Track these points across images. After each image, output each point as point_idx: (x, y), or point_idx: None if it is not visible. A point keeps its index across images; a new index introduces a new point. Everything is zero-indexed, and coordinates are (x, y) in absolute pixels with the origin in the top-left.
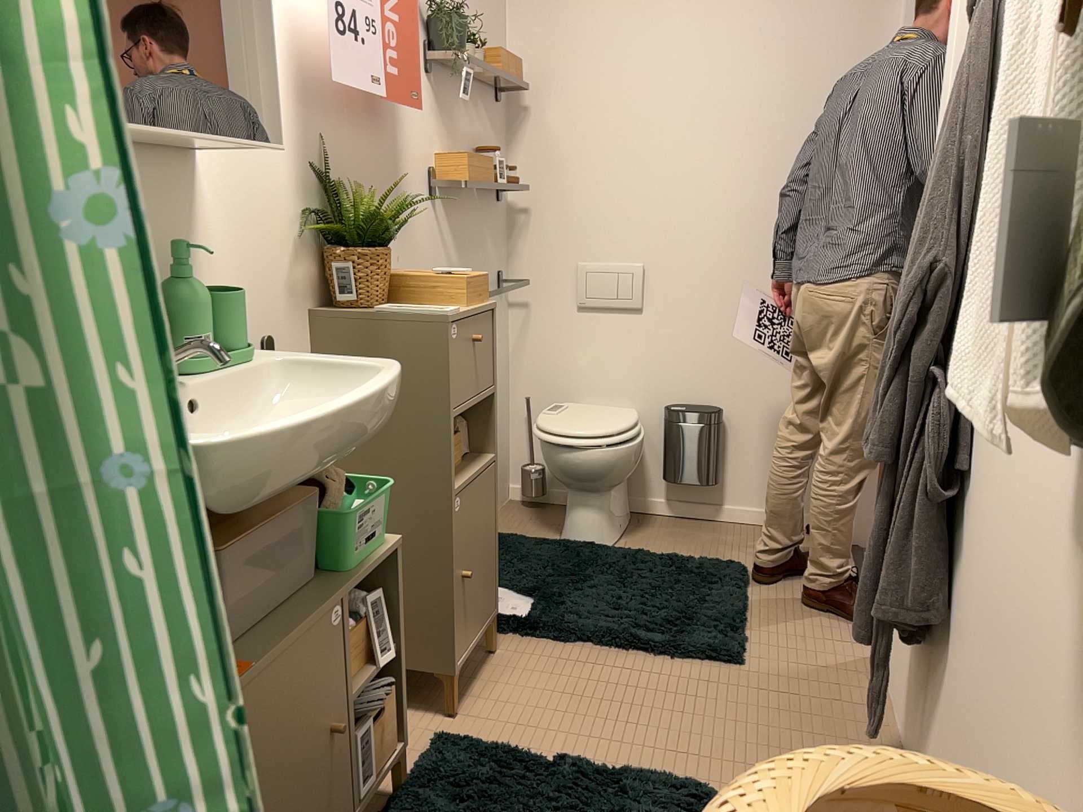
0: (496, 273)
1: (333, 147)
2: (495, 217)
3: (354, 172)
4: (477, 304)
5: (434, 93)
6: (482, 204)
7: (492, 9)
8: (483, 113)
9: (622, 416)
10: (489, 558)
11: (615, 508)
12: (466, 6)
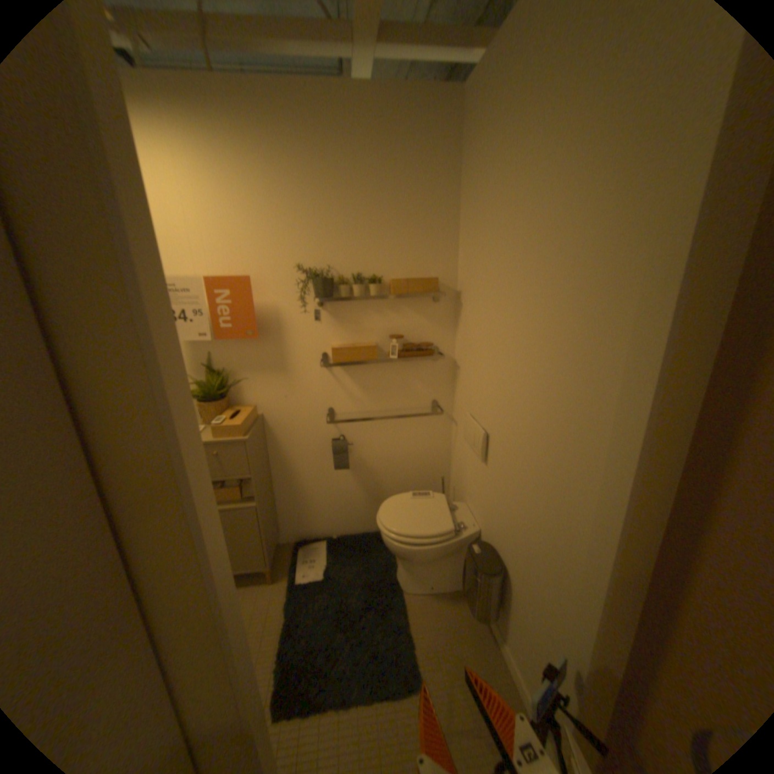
0: (426, 400)
1: (215, 353)
2: (426, 368)
3: (235, 362)
4: (221, 438)
5: (326, 311)
6: (402, 361)
7: (428, 238)
8: (406, 308)
9: (431, 525)
10: (250, 546)
11: (424, 574)
12: (378, 250)
